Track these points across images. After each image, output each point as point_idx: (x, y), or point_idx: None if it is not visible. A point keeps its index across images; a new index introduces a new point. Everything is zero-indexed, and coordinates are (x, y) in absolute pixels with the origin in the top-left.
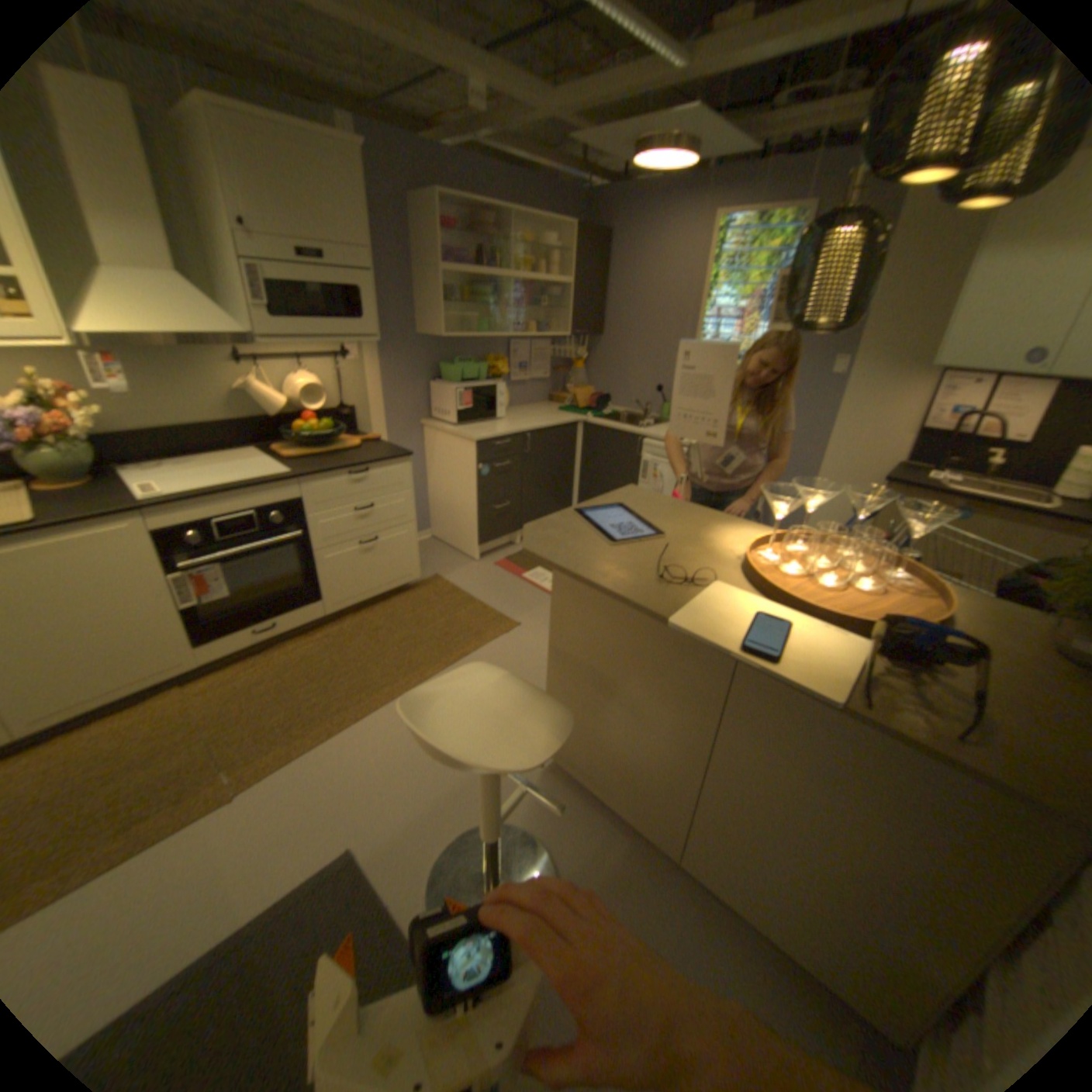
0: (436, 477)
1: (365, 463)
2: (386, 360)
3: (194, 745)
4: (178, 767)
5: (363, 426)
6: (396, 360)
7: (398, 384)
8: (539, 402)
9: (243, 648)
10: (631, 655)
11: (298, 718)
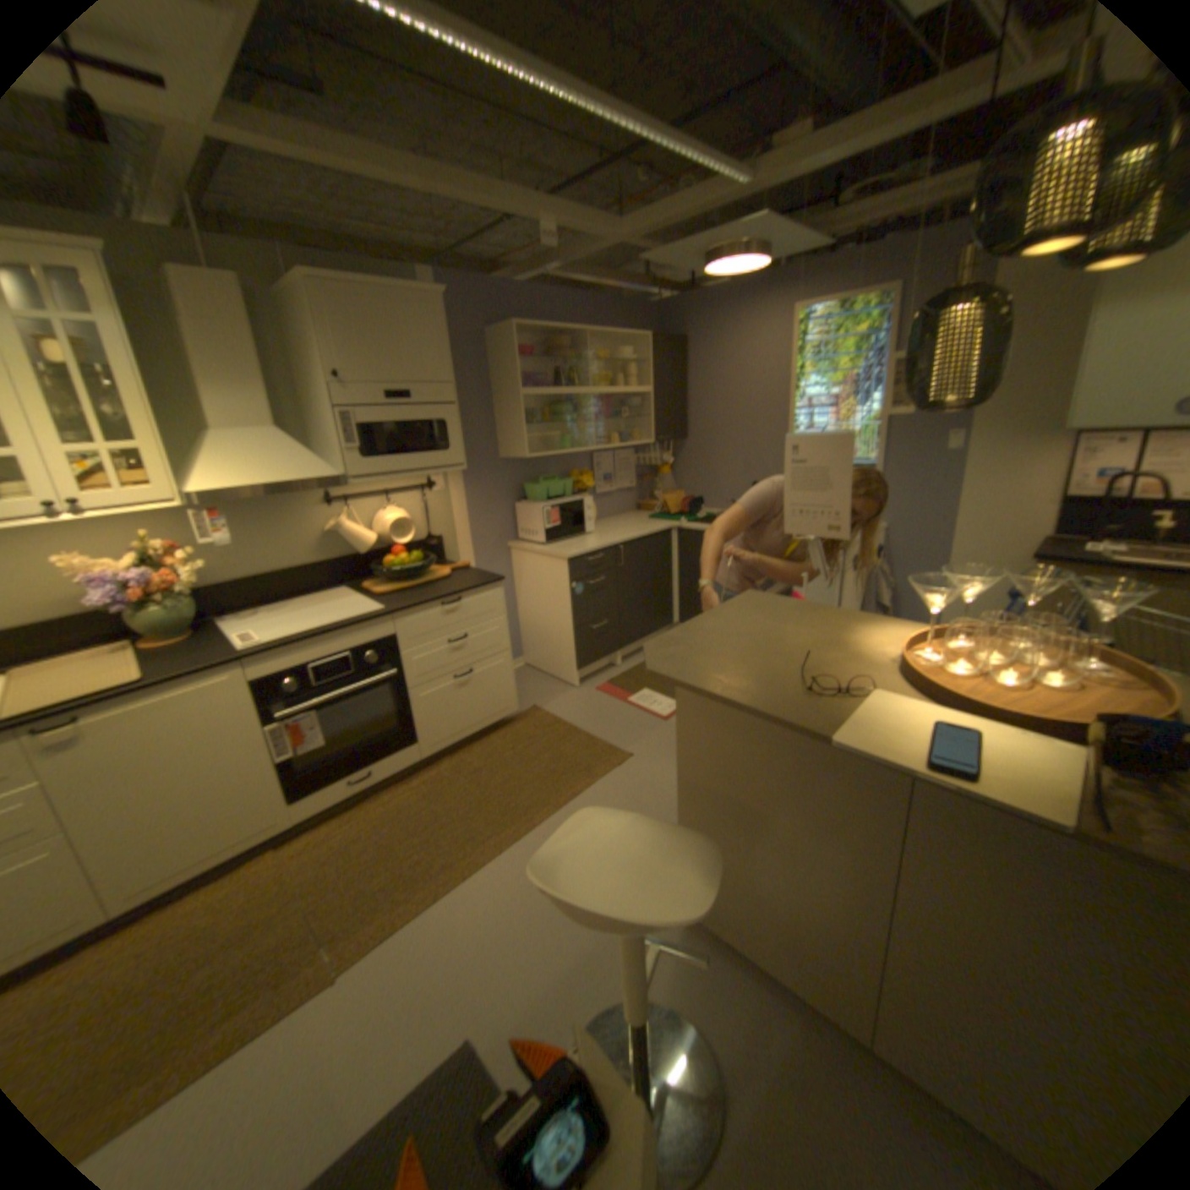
0: (526, 601)
1: (457, 593)
2: (470, 488)
3: (290, 918)
4: (274, 945)
5: (450, 555)
6: (480, 486)
7: (483, 510)
8: (626, 513)
9: (337, 803)
10: (779, 784)
11: (399, 881)
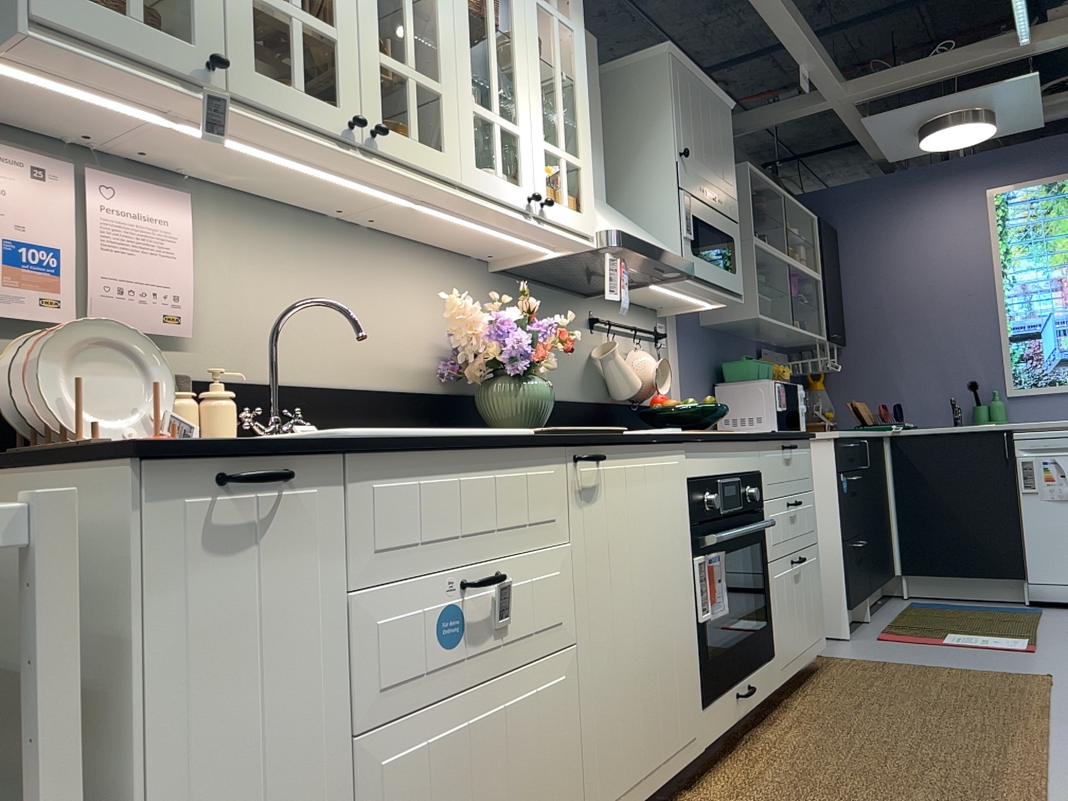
0: None
1: (794, 435)
2: (684, 353)
3: None
4: None
5: None
6: (690, 355)
7: (692, 386)
8: None
9: (729, 728)
10: None
11: (952, 793)
